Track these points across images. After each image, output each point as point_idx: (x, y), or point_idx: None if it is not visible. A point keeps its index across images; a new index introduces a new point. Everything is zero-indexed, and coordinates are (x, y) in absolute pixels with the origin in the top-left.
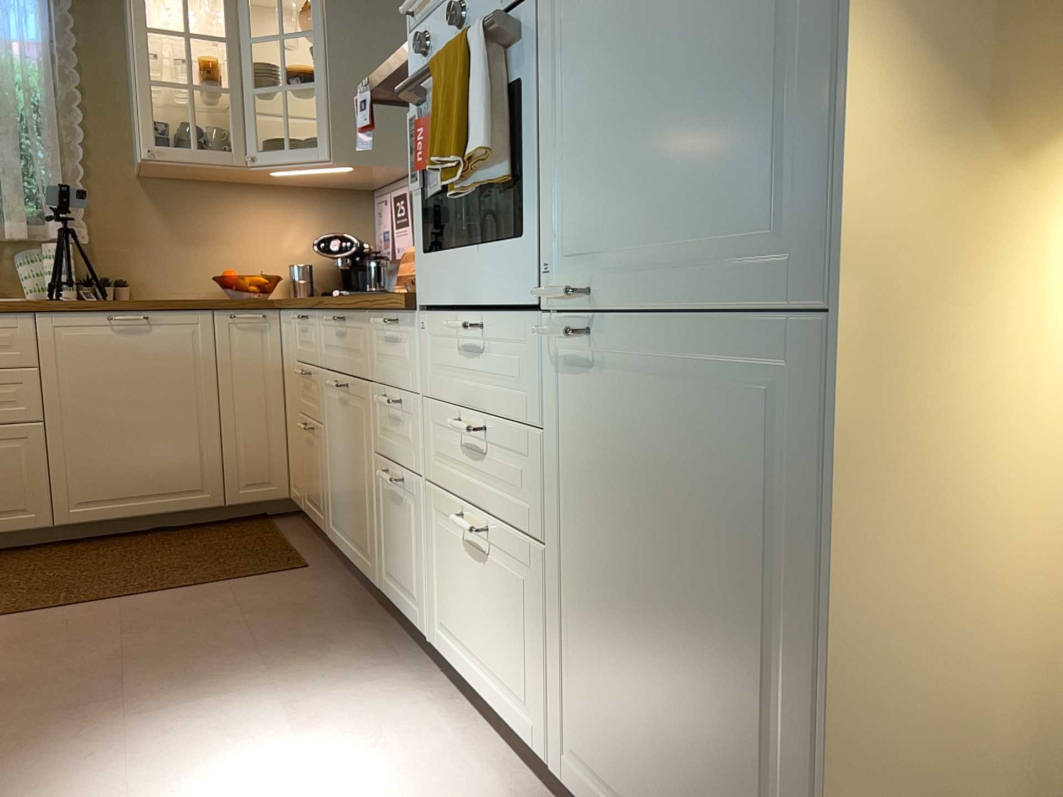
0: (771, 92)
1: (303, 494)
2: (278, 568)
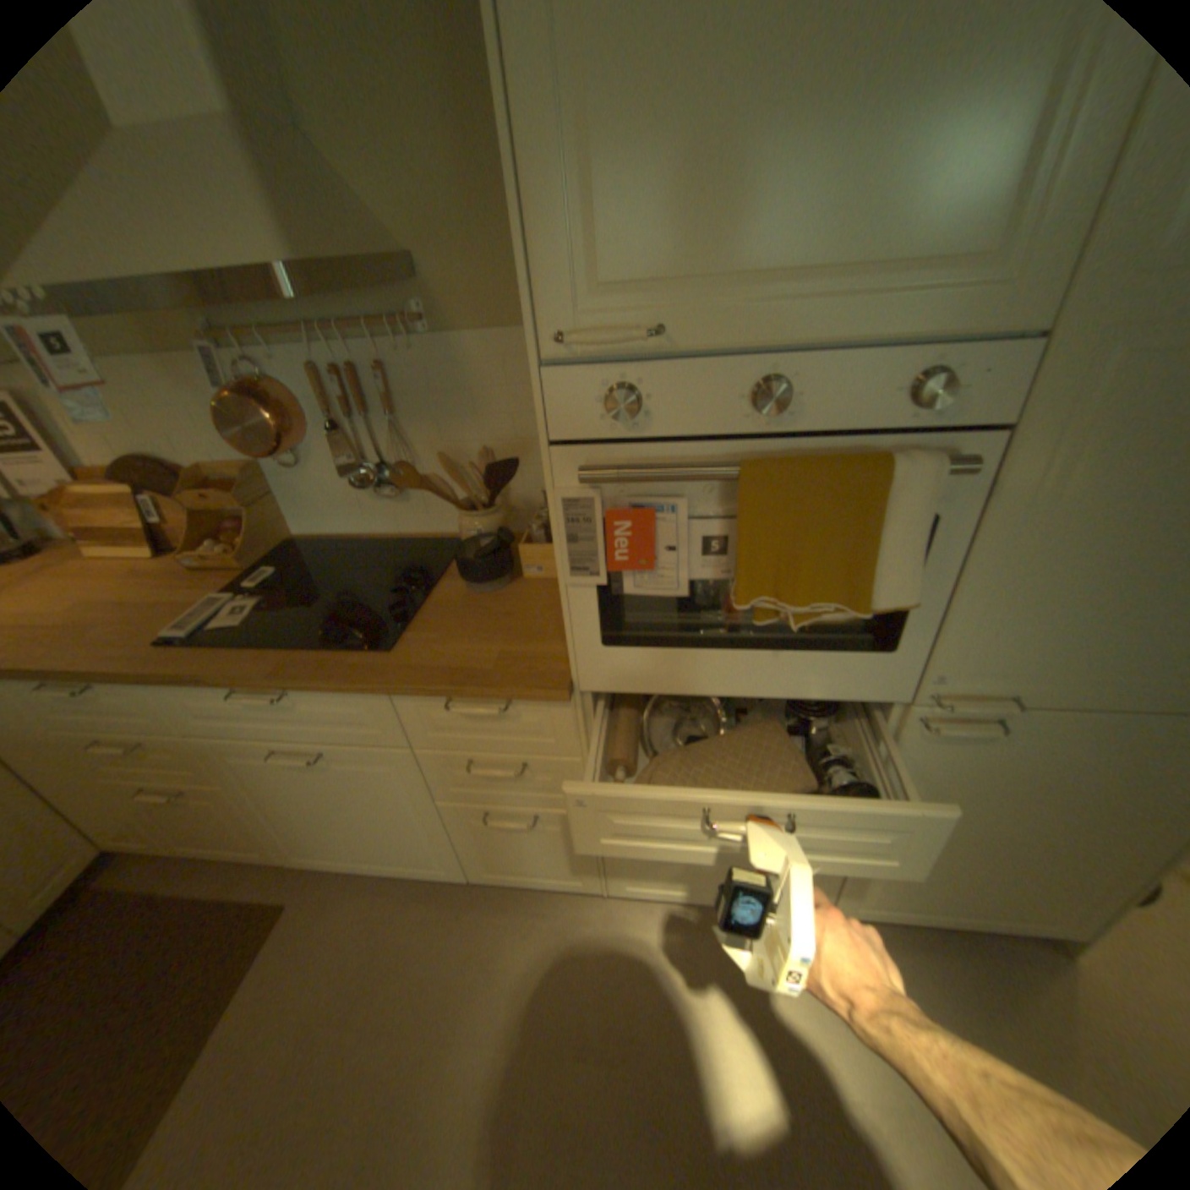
0: None
1: (166, 844)
2: (253, 940)
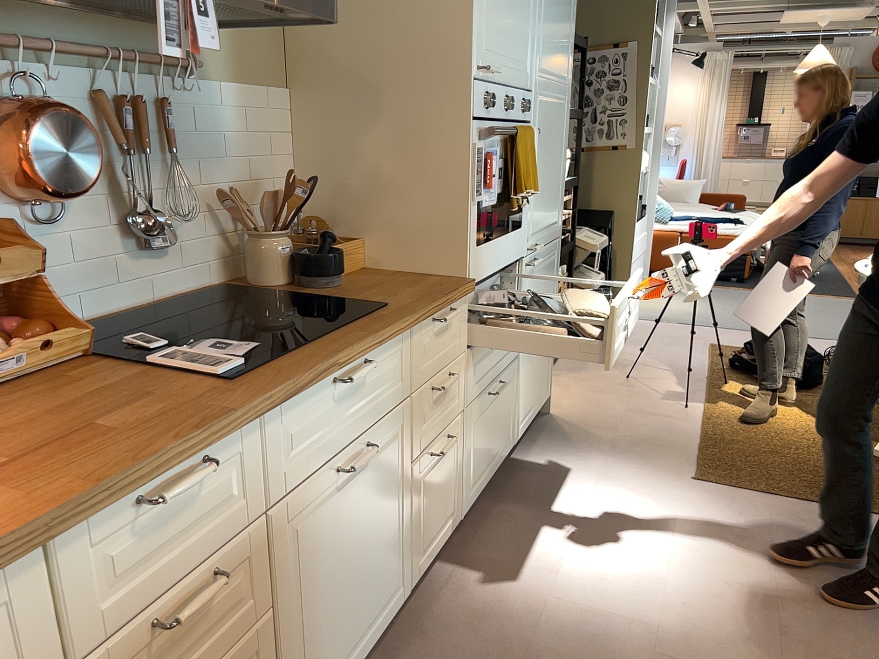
0: (558, 187)
1: None
2: None
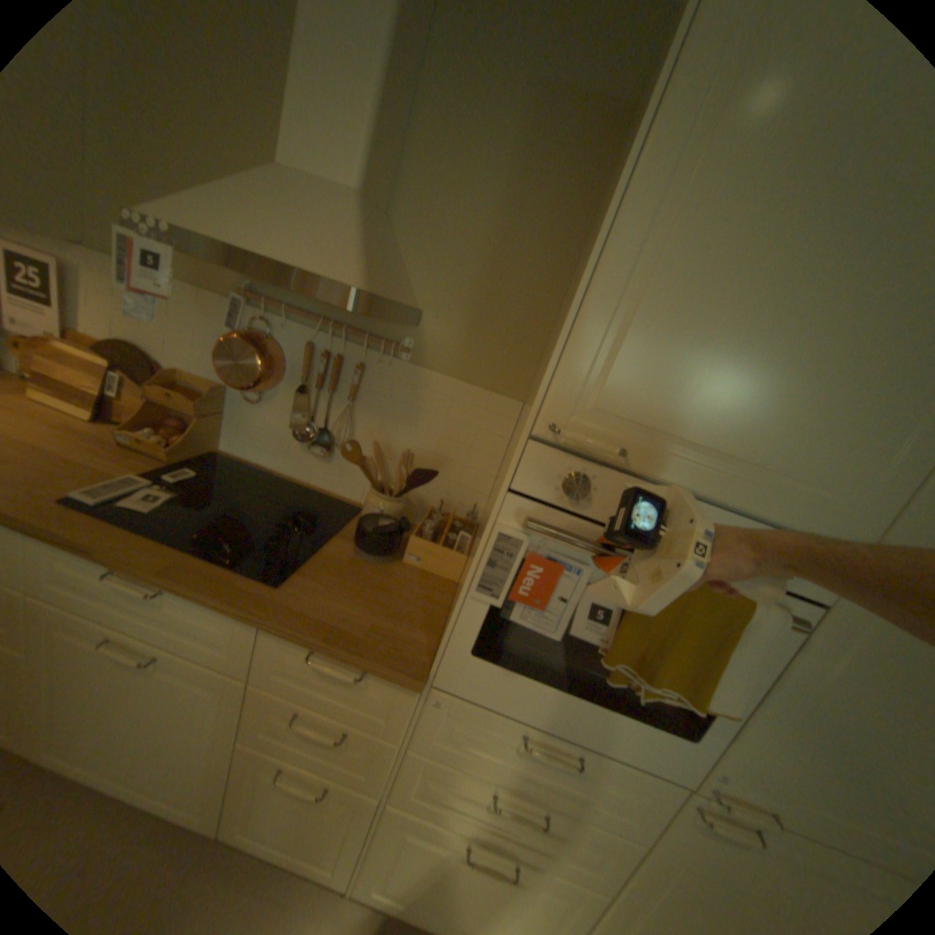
0: None
1: None
2: None
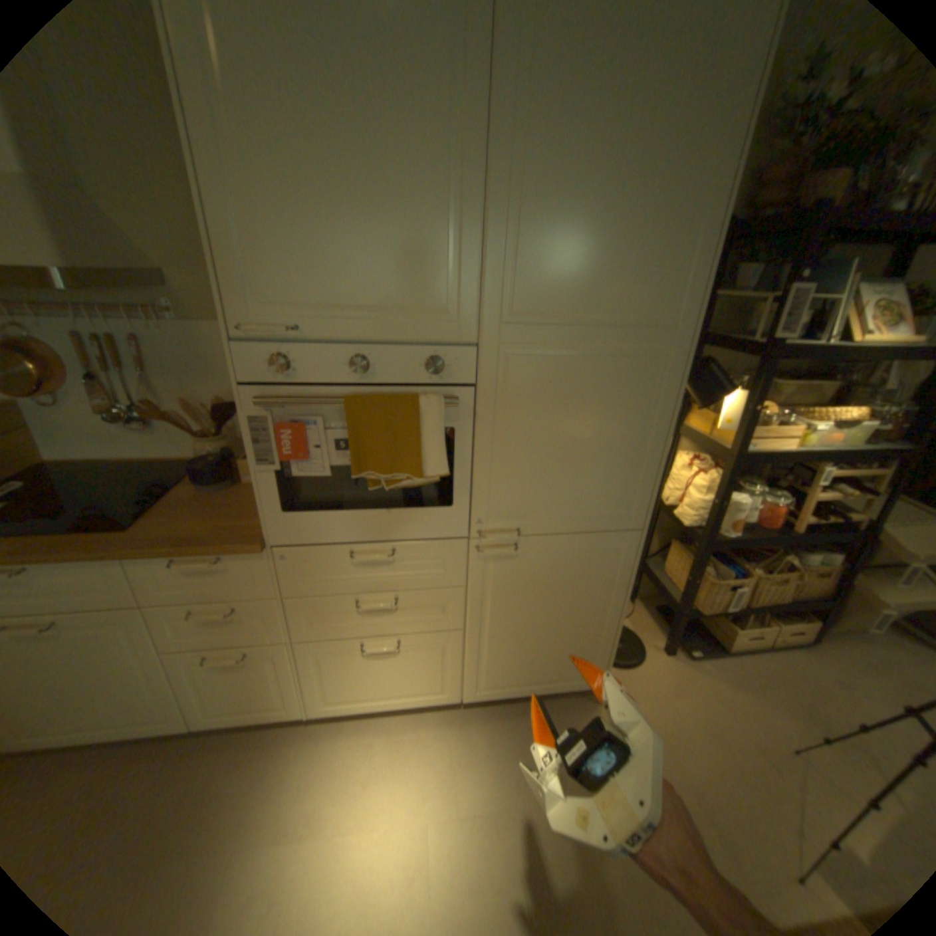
0: (625, 470)
1: None
2: None
